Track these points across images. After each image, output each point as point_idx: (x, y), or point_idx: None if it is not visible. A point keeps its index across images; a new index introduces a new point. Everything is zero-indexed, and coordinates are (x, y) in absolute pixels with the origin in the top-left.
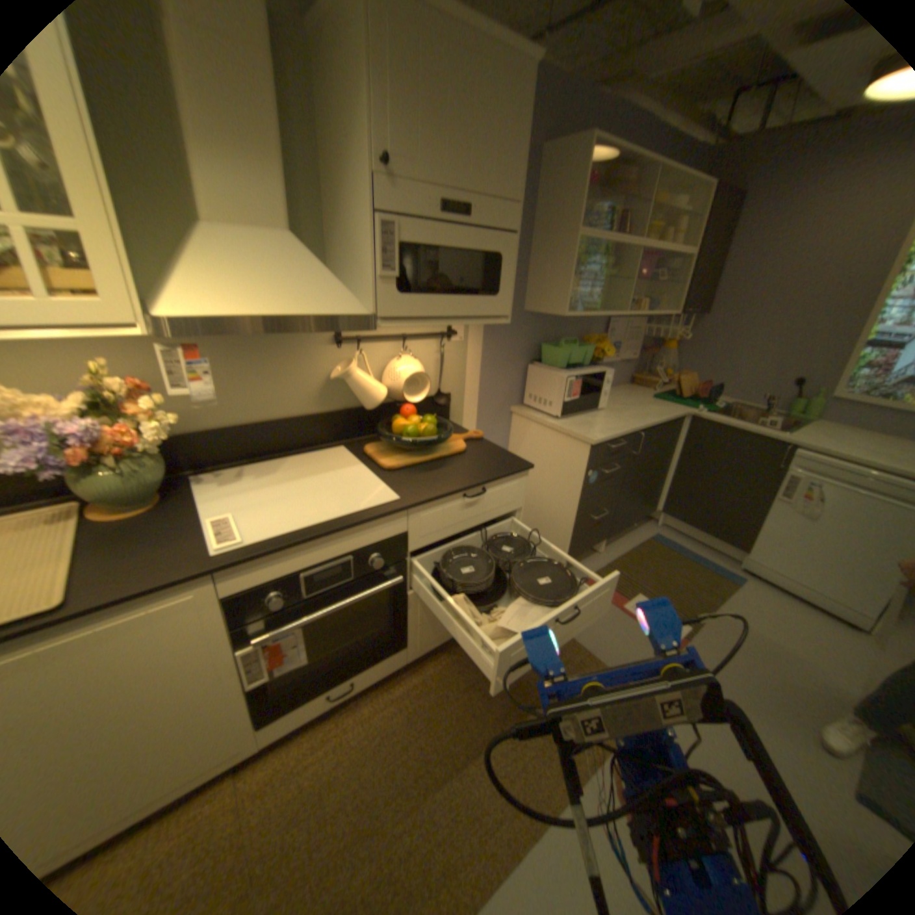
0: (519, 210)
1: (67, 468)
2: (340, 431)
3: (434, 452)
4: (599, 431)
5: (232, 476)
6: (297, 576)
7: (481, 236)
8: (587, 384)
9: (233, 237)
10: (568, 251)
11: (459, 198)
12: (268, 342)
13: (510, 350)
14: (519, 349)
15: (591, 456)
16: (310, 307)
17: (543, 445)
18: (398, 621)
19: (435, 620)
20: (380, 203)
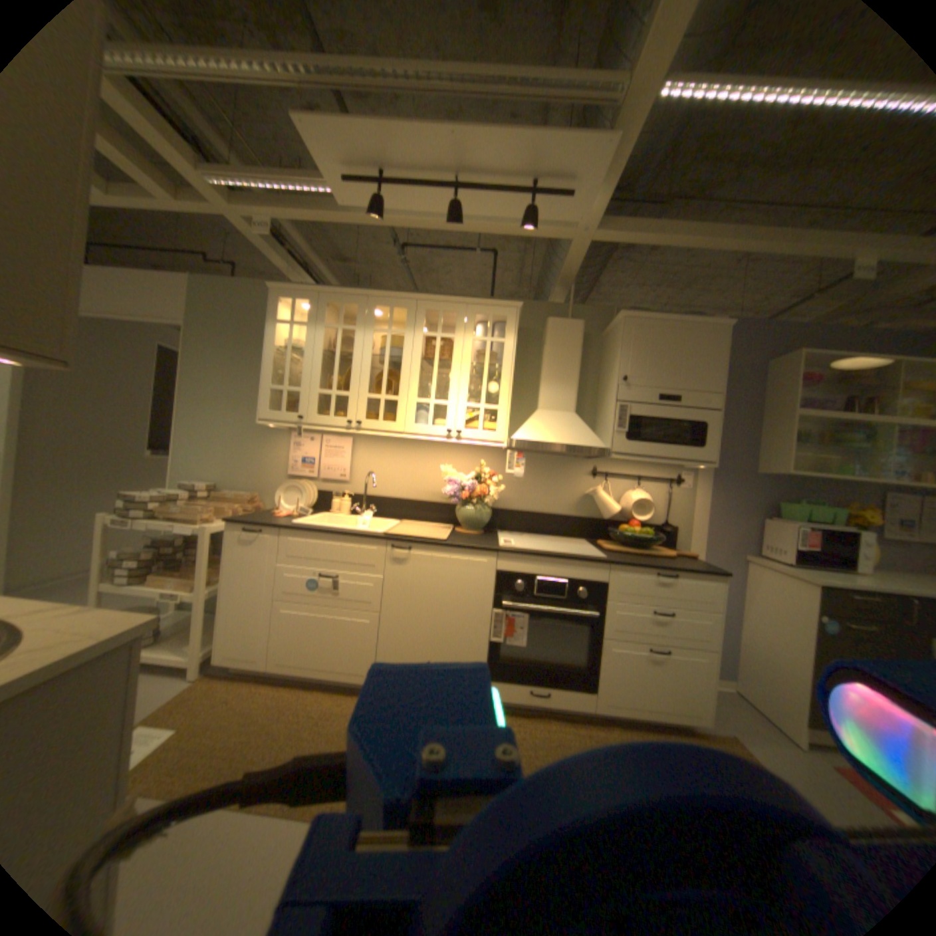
0: (721, 397)
1: (458, 504)
2: (584, 532)
3: (649, 555)
4: (840, 580)
5: (517, 537)
6: (534, 578)
7: (688, 412)
8: (830, 538)
9: (548, 415)
10: (789, 425)
11: (671, 393)
12: (553, 469)
13: (743, 503)
14: (754, 504)
15: (823, 600)
16: (574, 442)
17: (778, 591)
18: (593, 661)
19: (626, 685)
20: (620, 397)
